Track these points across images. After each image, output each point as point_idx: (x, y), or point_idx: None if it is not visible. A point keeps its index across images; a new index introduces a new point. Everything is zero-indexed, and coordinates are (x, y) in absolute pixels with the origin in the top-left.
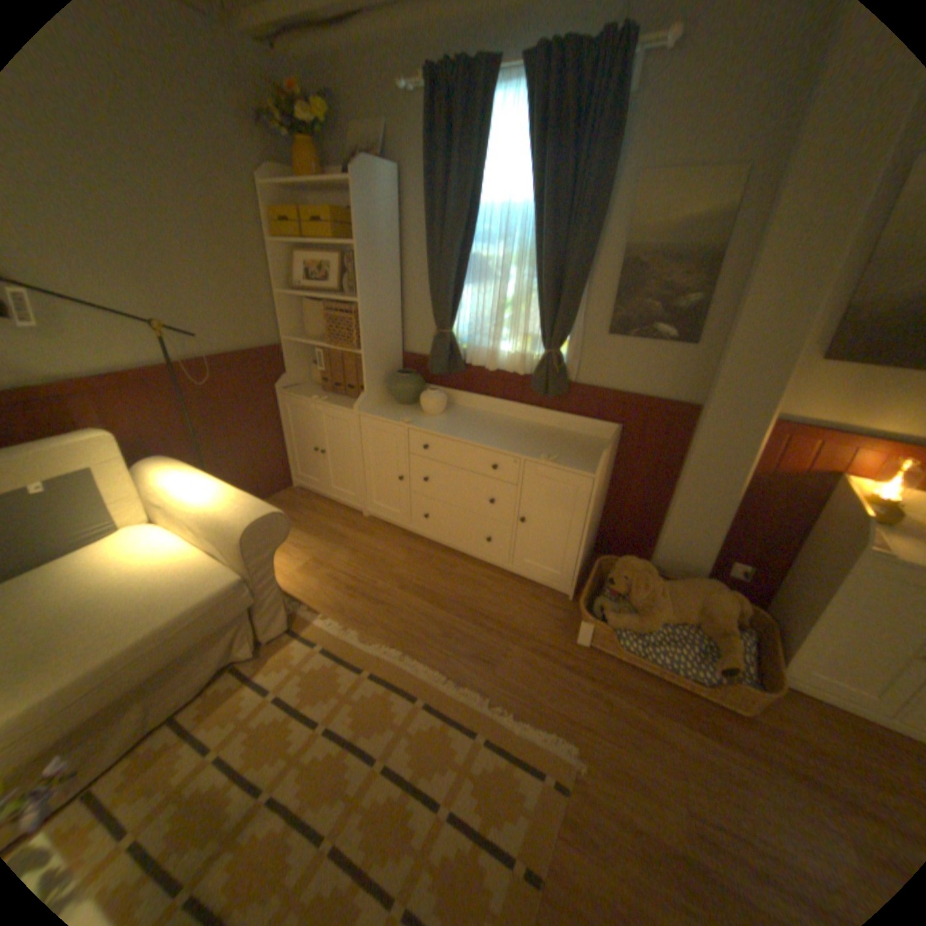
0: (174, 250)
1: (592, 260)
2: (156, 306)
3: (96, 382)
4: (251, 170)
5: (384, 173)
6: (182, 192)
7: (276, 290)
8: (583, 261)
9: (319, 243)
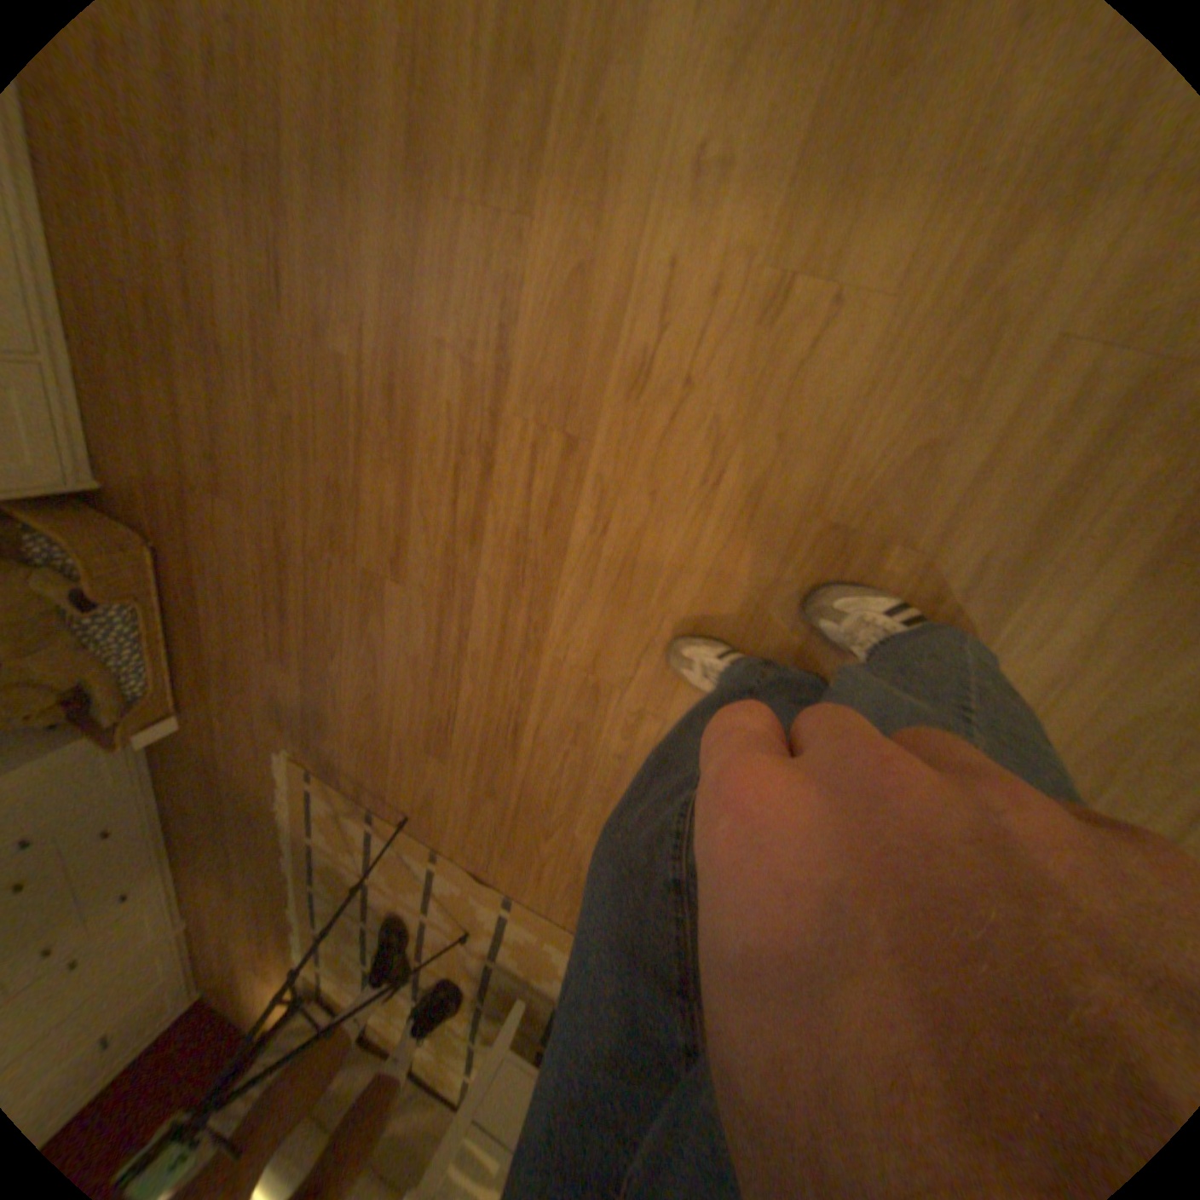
0: None
1: None
2: None
3: None
4: None
5: None
6: None
7: None
8: None
9: None
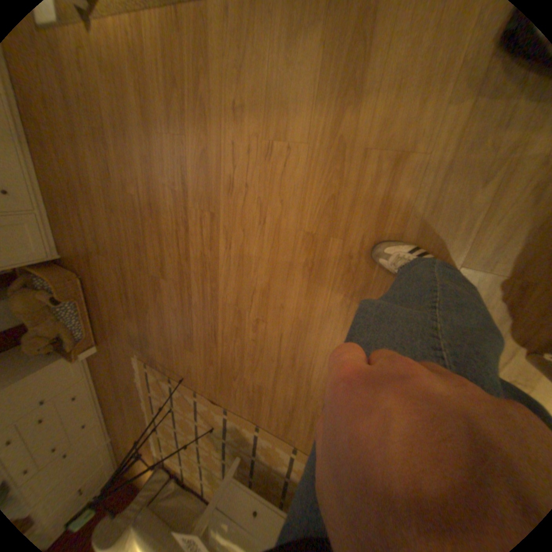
0: None
1: None
2: None
3: None
4: None
5: None
6: None
7: None
8: None
9: None
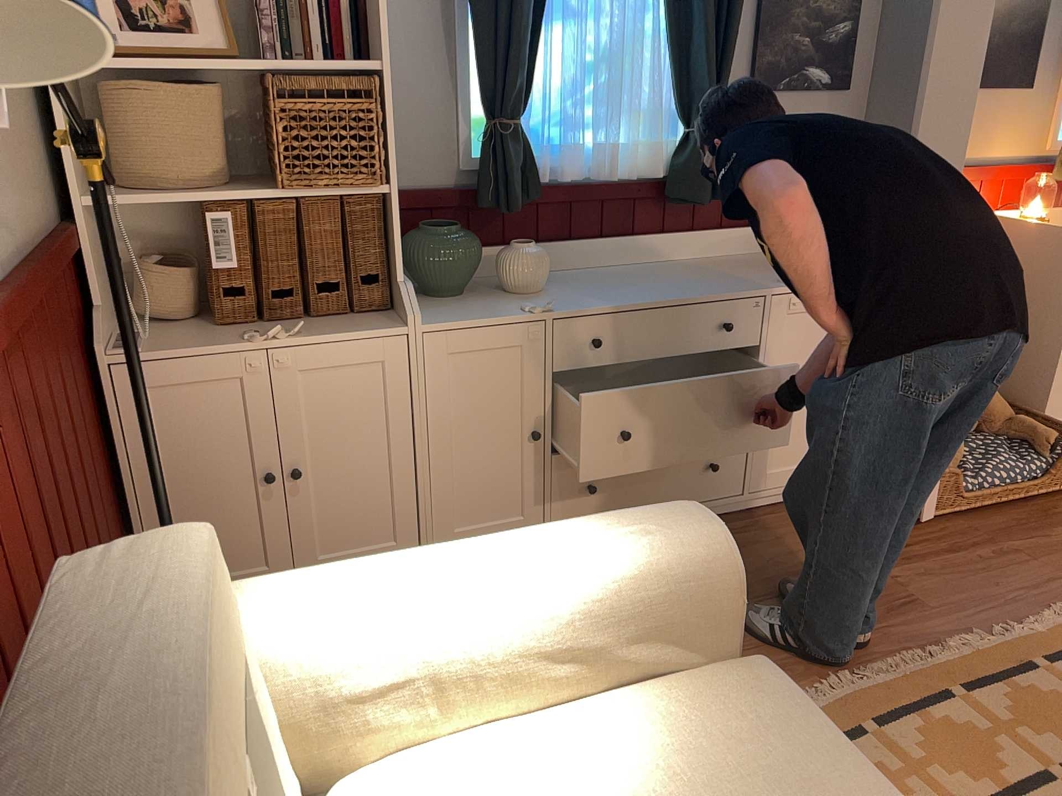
0: None
1: None
2: None
3: None
4: None
5: None
6: None
7: None
8: None
9: None
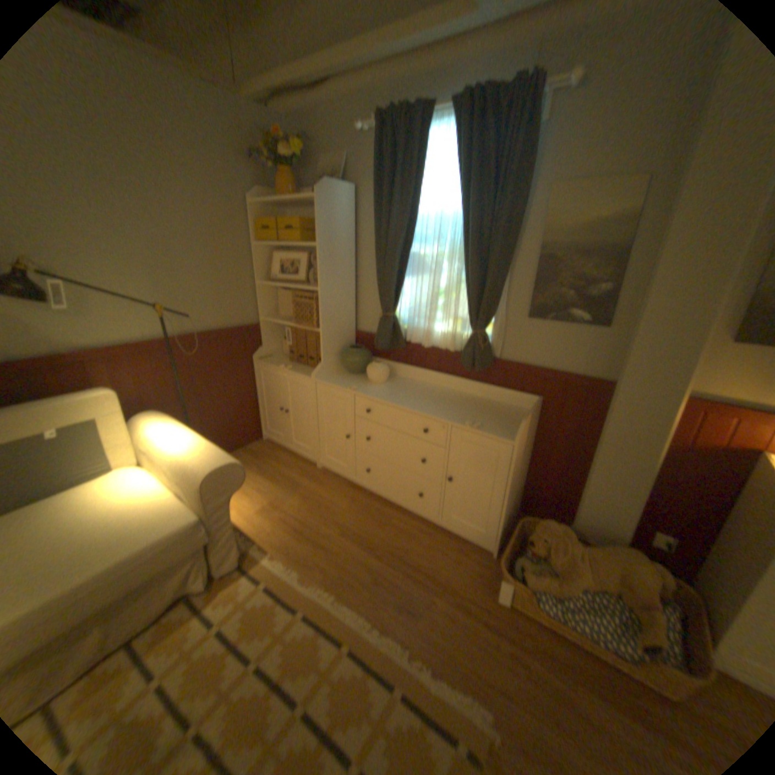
0: (180, 252)
1: (512, 256)
2: (163, 294)
3: (110, 353)
4: (244, 193)
5: (343, 192)
6: (189, 210)
7: (257, 282)
8: (503, 257)
9: (293, 246)
